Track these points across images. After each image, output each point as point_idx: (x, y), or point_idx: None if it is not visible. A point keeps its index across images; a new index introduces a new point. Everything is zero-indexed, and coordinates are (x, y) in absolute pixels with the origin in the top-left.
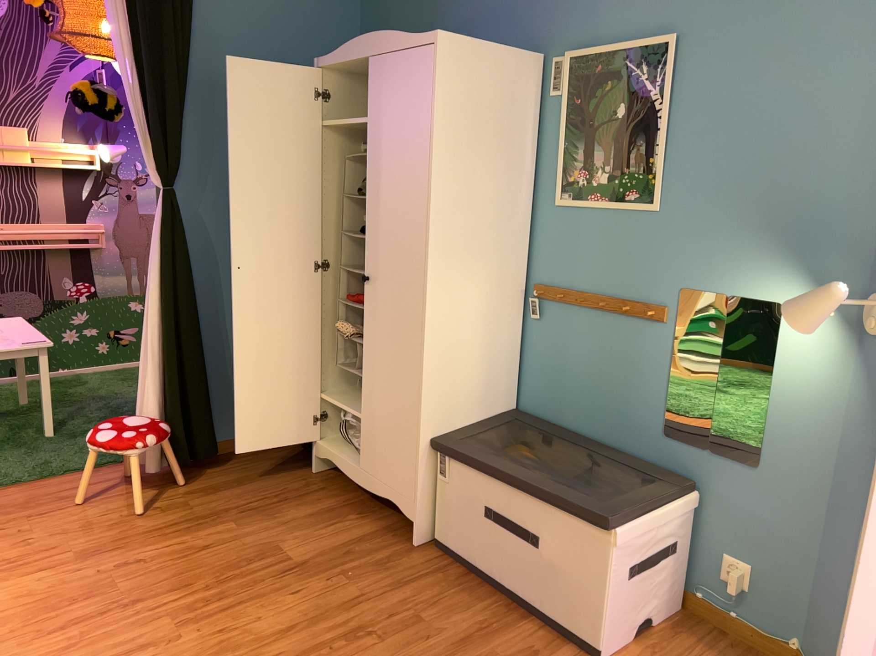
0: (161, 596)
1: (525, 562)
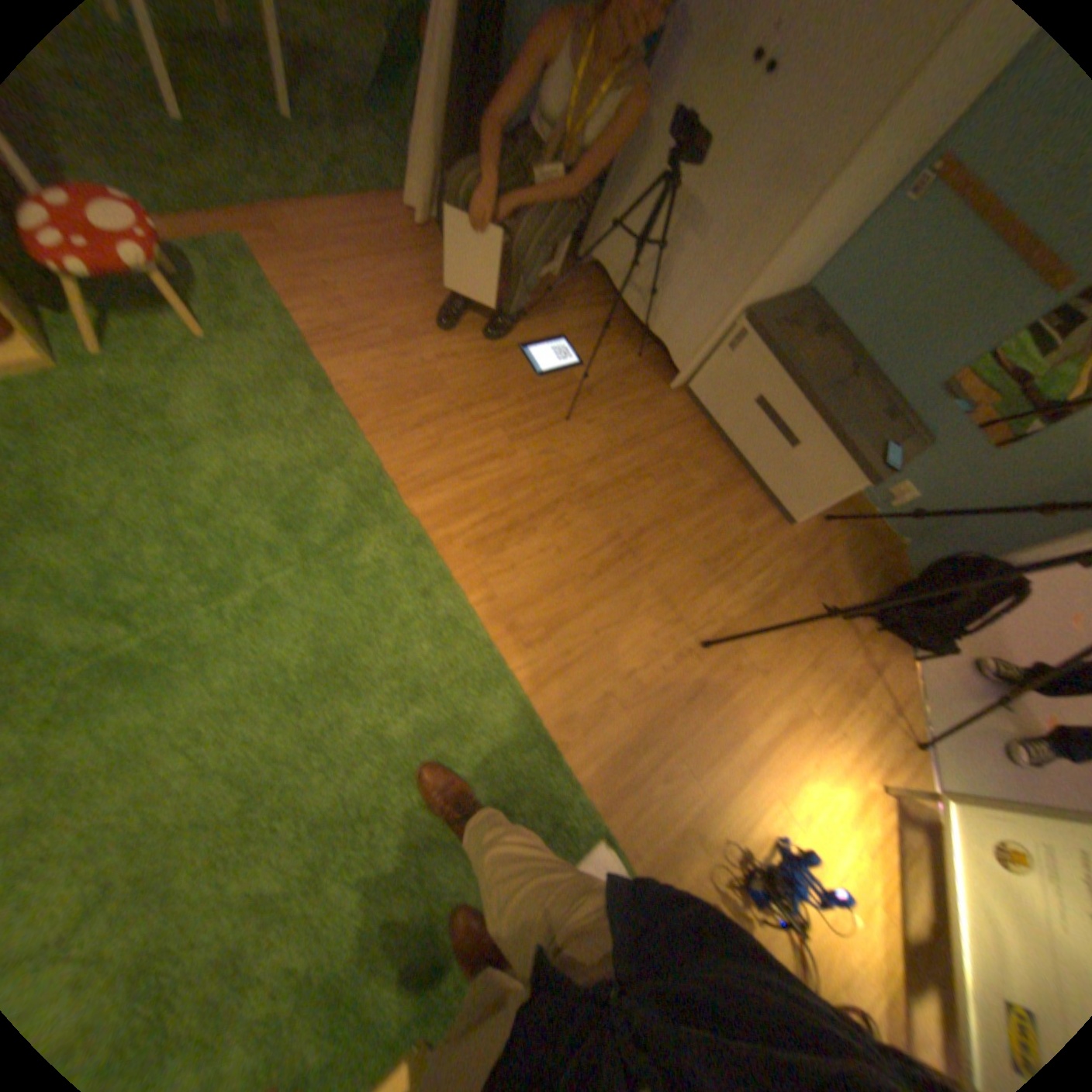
0: (485, 405)
1: (769, 451)
